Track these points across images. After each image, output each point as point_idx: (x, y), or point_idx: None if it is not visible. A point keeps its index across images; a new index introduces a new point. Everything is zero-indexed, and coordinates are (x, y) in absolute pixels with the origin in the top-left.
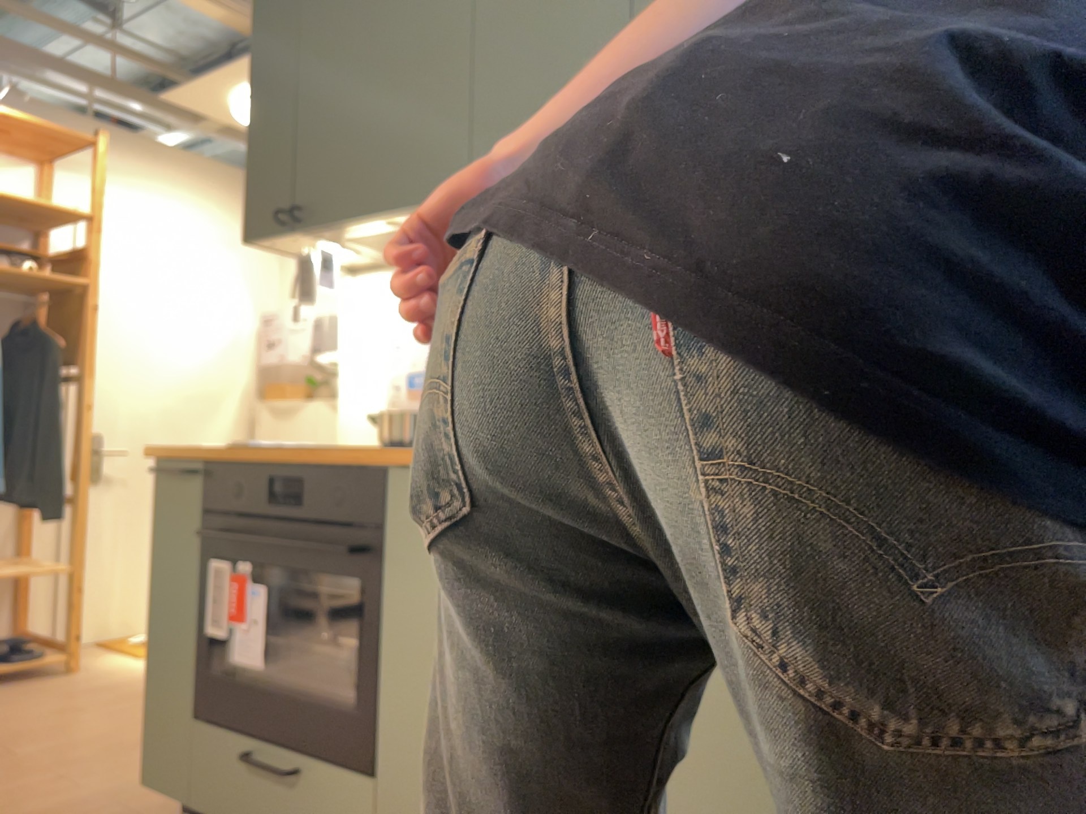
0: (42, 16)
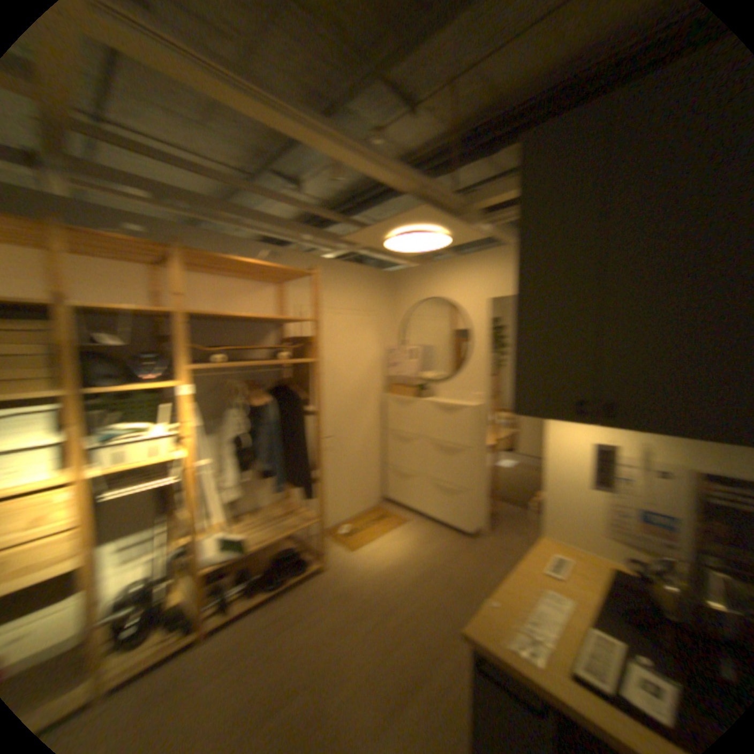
0: (280, 196)
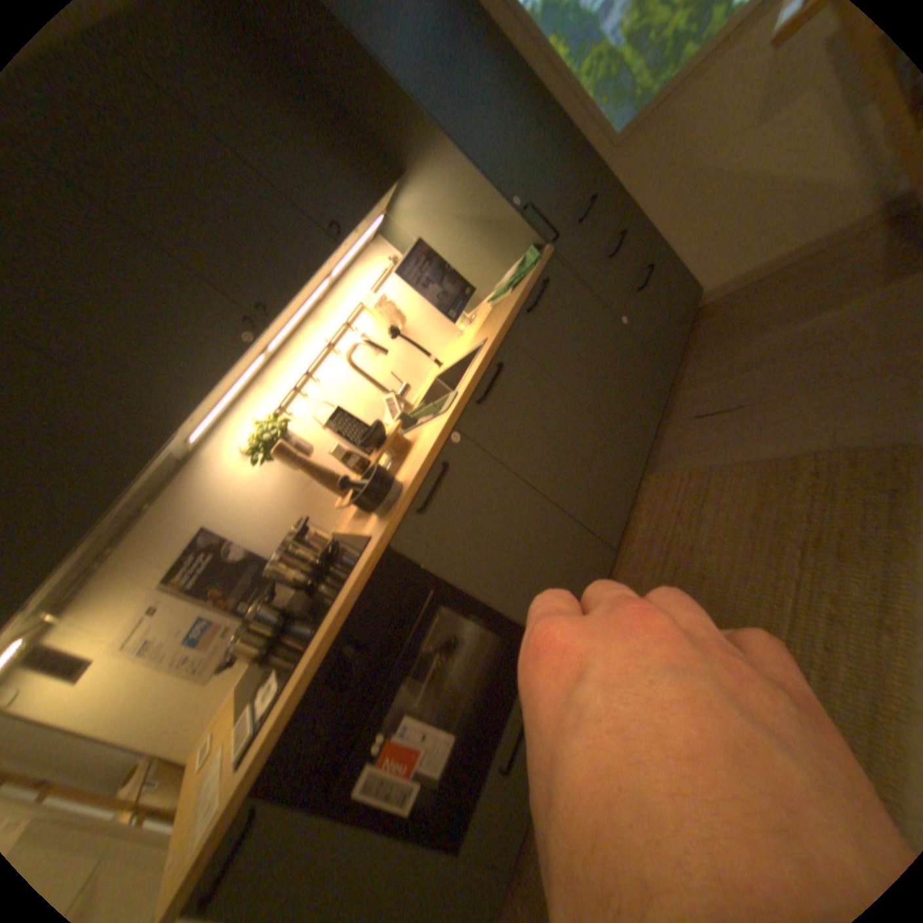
0: None
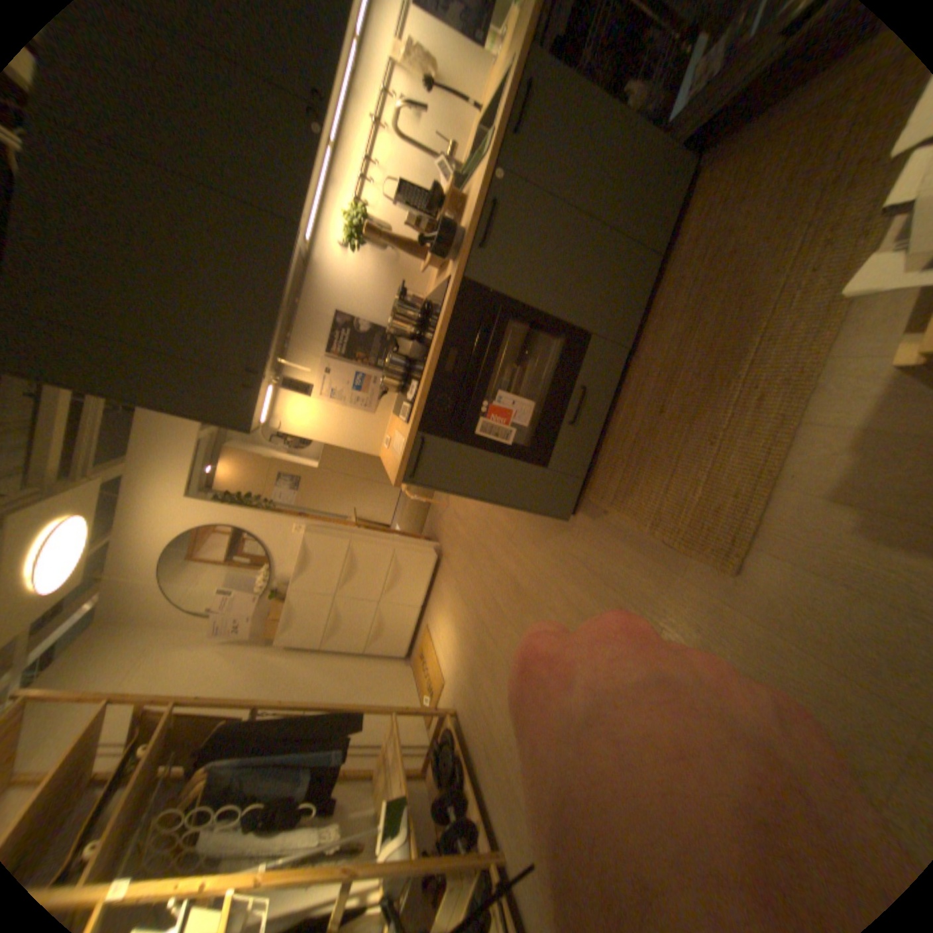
0: None
